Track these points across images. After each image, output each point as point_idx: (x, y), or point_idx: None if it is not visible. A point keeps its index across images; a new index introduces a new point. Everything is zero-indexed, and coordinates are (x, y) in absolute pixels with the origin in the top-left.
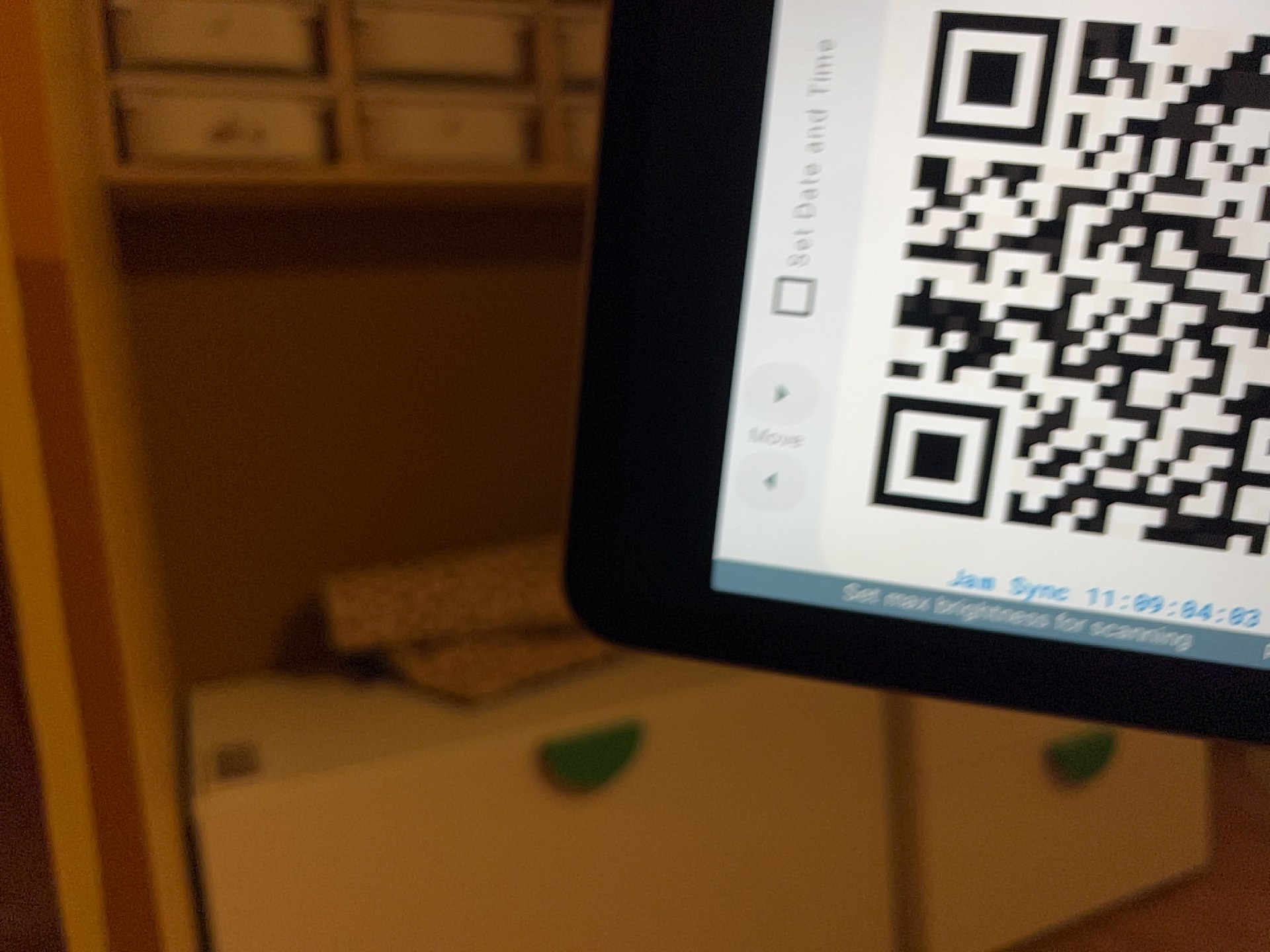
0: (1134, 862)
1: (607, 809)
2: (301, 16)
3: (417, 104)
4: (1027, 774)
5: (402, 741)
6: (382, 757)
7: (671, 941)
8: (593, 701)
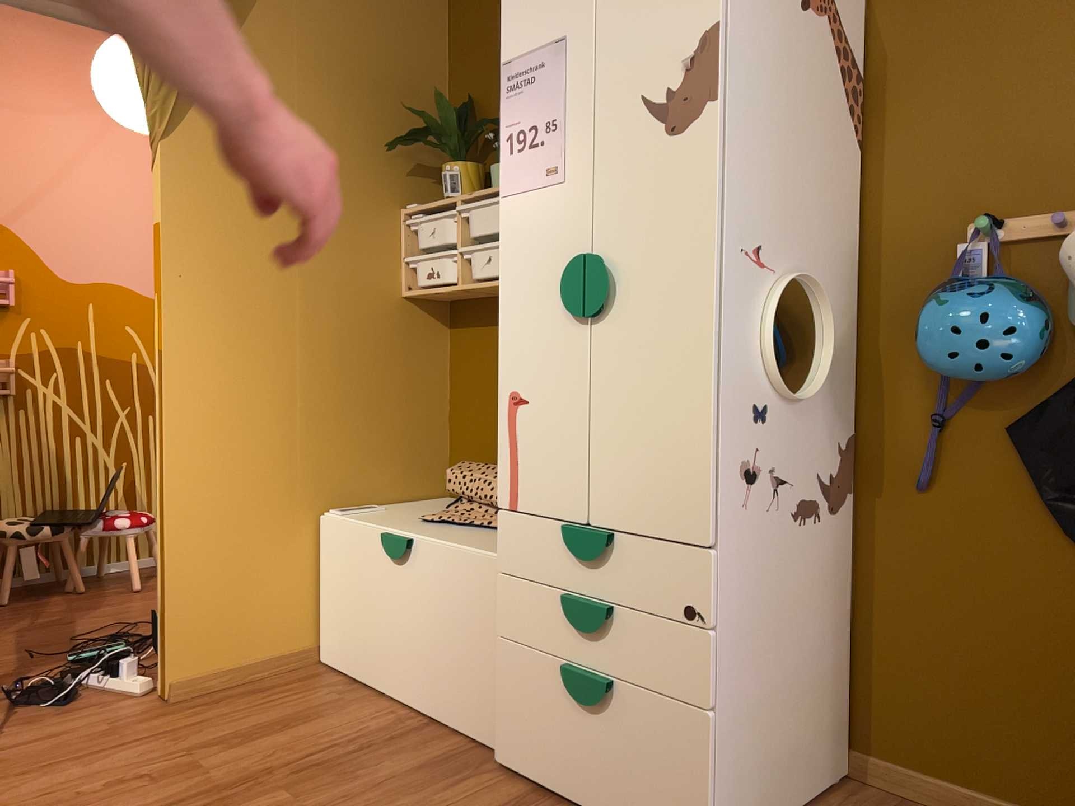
0: (626, 798)
1: (401, 572)
2: (453, 222)
3: (478, 252)
4: (551, 671)
5: (386, 519)
6: (370, 519)
7: (416, 648)
8: (432, 531)
